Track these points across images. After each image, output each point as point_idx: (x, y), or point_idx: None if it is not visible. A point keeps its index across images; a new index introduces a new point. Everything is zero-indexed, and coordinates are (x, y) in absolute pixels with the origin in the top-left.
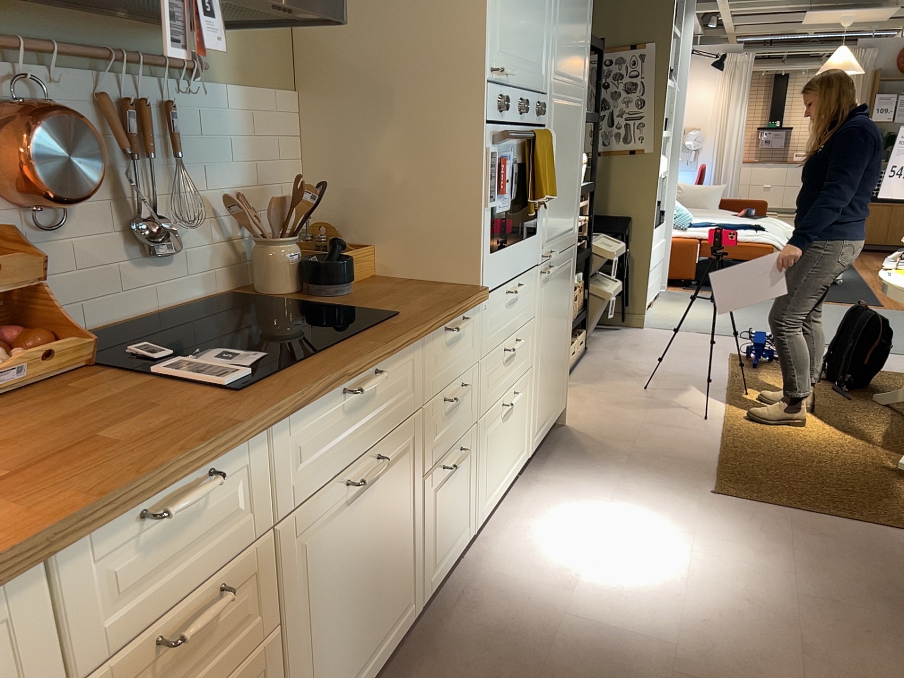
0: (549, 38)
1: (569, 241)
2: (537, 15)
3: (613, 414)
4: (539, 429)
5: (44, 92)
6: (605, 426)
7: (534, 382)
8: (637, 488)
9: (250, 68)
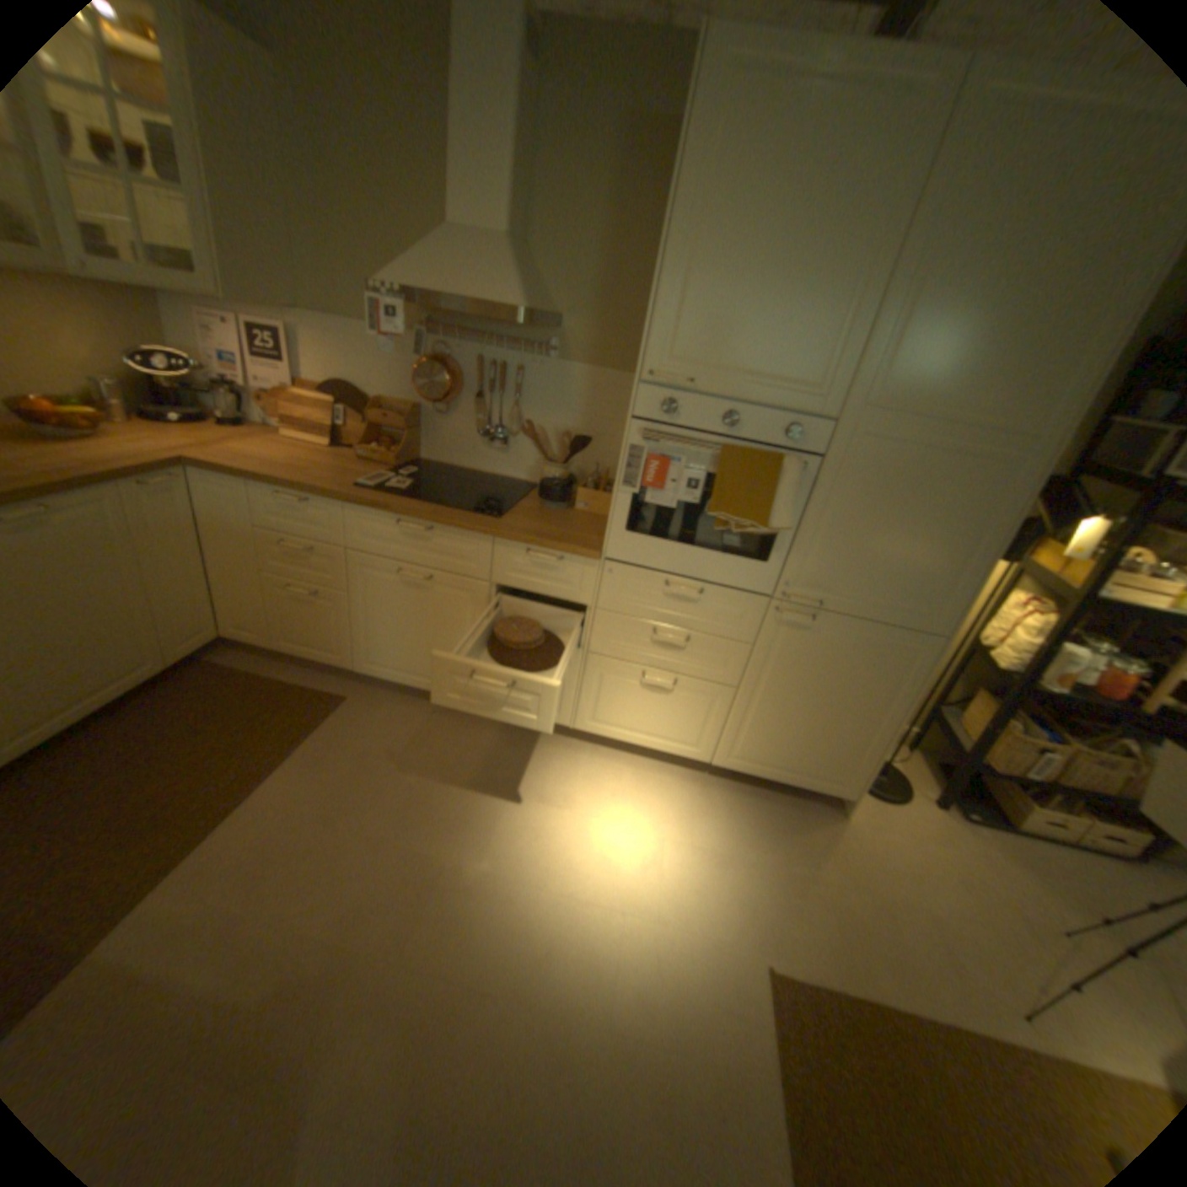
0: (847, 351)
1: (908, 622)
2: (801, 322)
3: (923, 877)
4: (744, 758)
5: (451, 353)
6: (879, 863)
7: (734, 704)
8: (736, 879)
9: (600, 354)
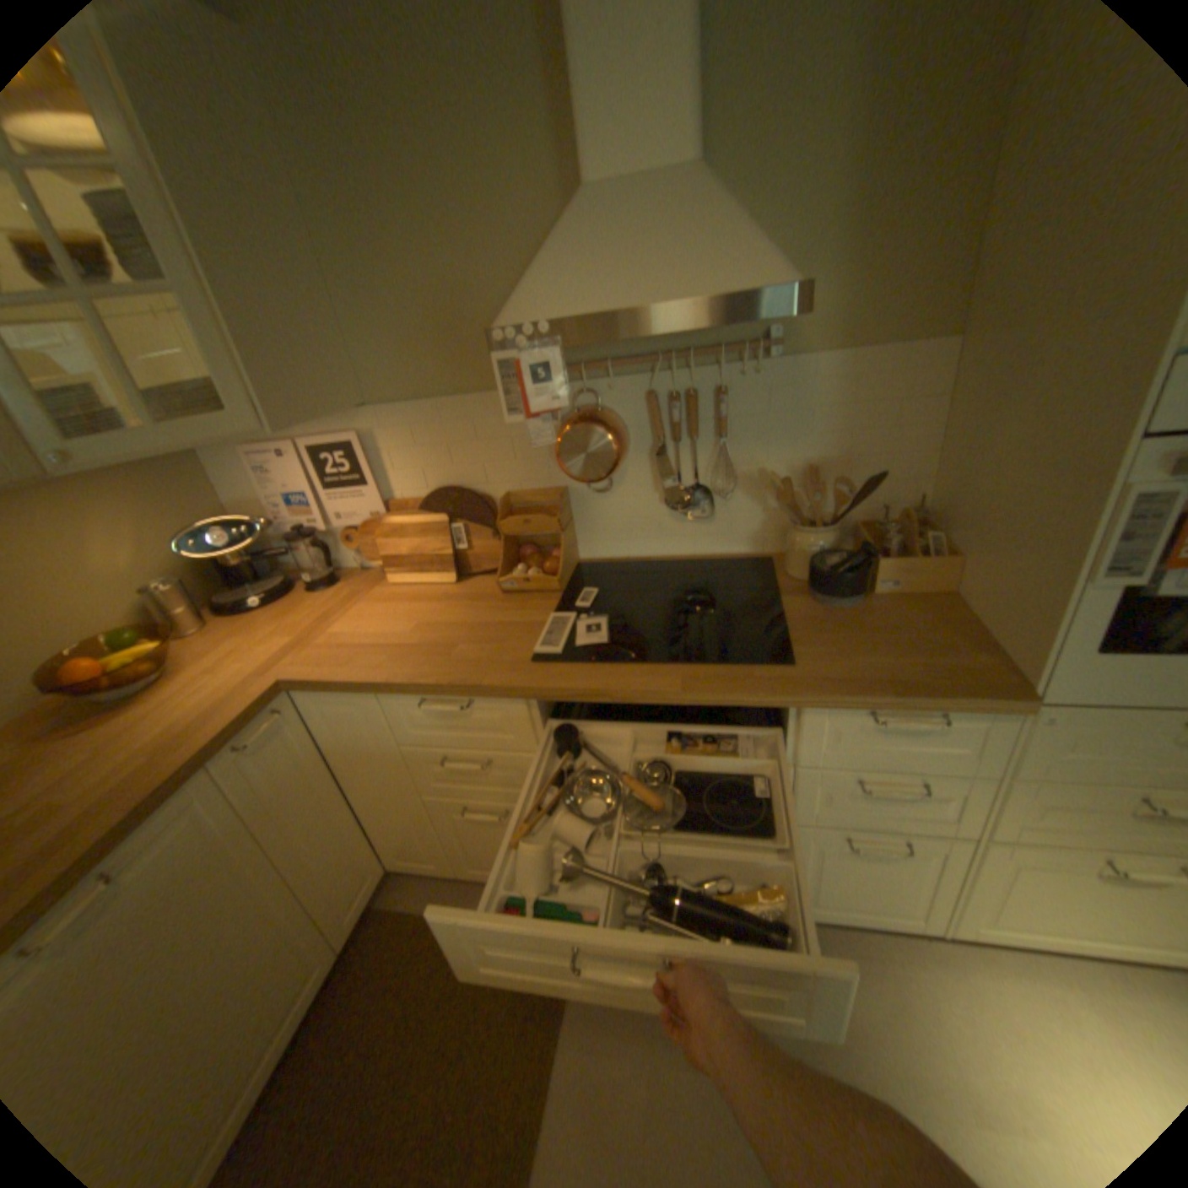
0: None
1: None
2: None
3: None
4: None
5: (604, 396)
6: None
7: None
8: None
9: (863, 321)
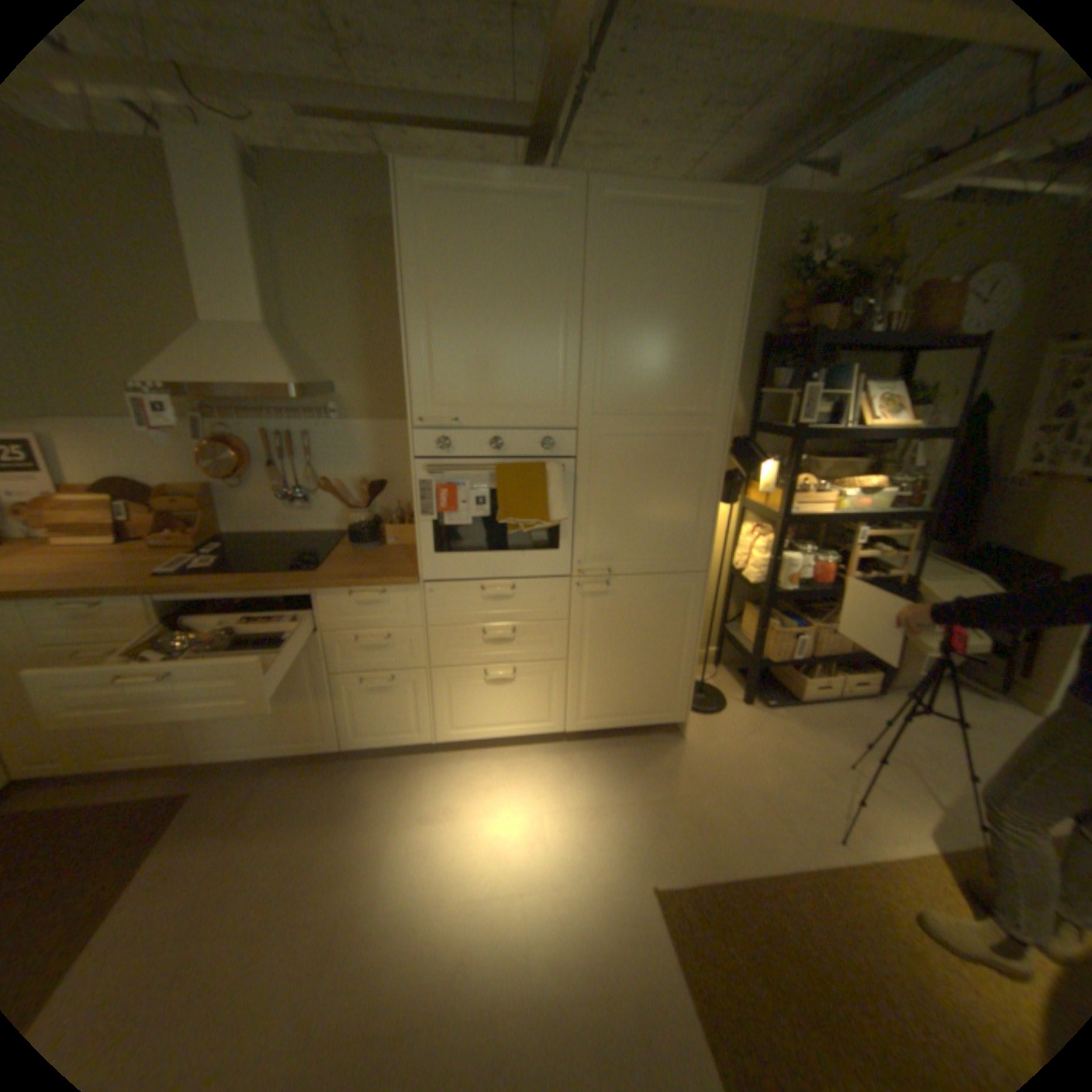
0: (569, 378)
1: (675, 567)
2: (529, 362)
3: (748, 764)
4: (591, 717)
5: (234, 430)
6: (715, 765)
7: (569, 673)
8: (610, 824)
9: (378, 409)
